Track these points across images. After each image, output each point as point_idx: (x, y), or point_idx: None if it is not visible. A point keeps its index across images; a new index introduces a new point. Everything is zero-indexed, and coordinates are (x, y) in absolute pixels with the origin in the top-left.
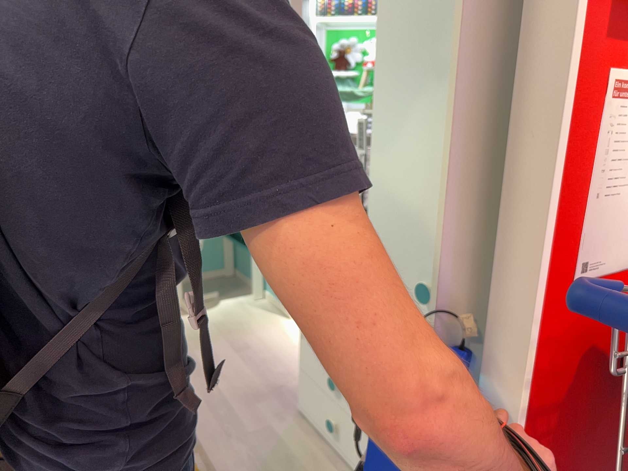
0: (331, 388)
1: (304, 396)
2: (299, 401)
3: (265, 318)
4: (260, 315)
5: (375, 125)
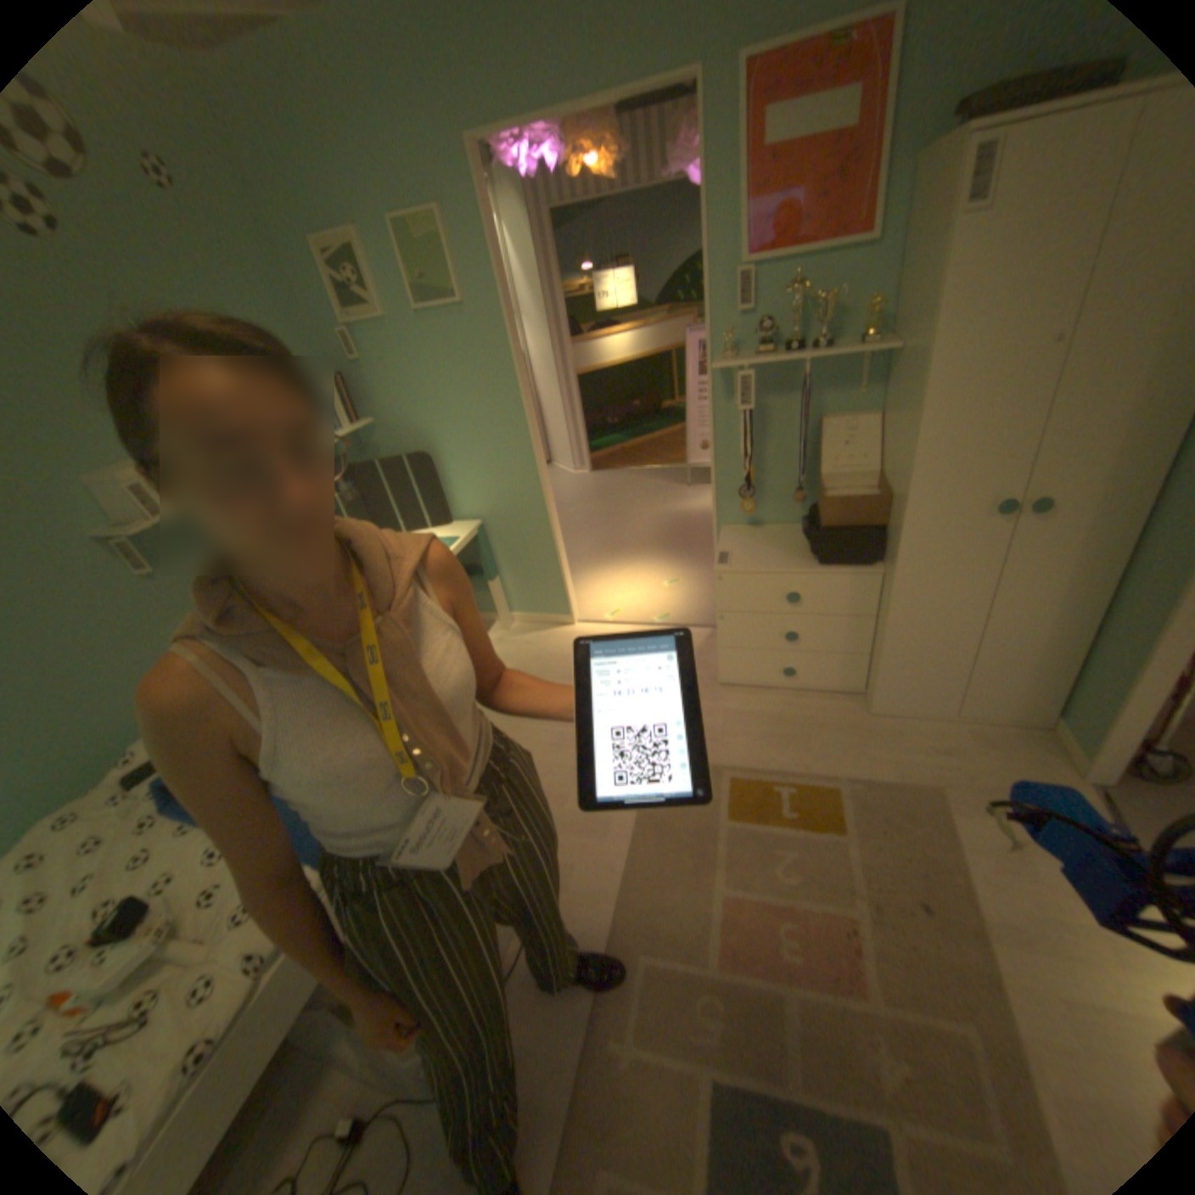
0: (787, 640)
1: (729, 666)
2: (721, 674)
3: (549, 637)
4: (540, 638)
5: (930, 378)
